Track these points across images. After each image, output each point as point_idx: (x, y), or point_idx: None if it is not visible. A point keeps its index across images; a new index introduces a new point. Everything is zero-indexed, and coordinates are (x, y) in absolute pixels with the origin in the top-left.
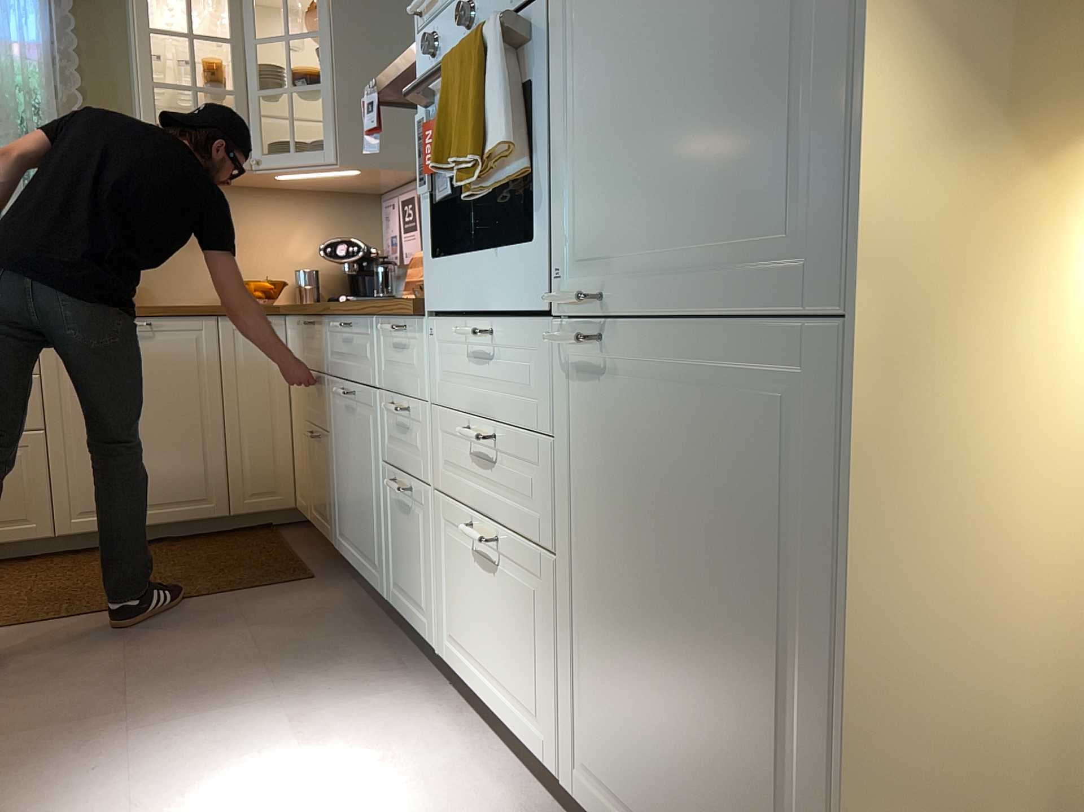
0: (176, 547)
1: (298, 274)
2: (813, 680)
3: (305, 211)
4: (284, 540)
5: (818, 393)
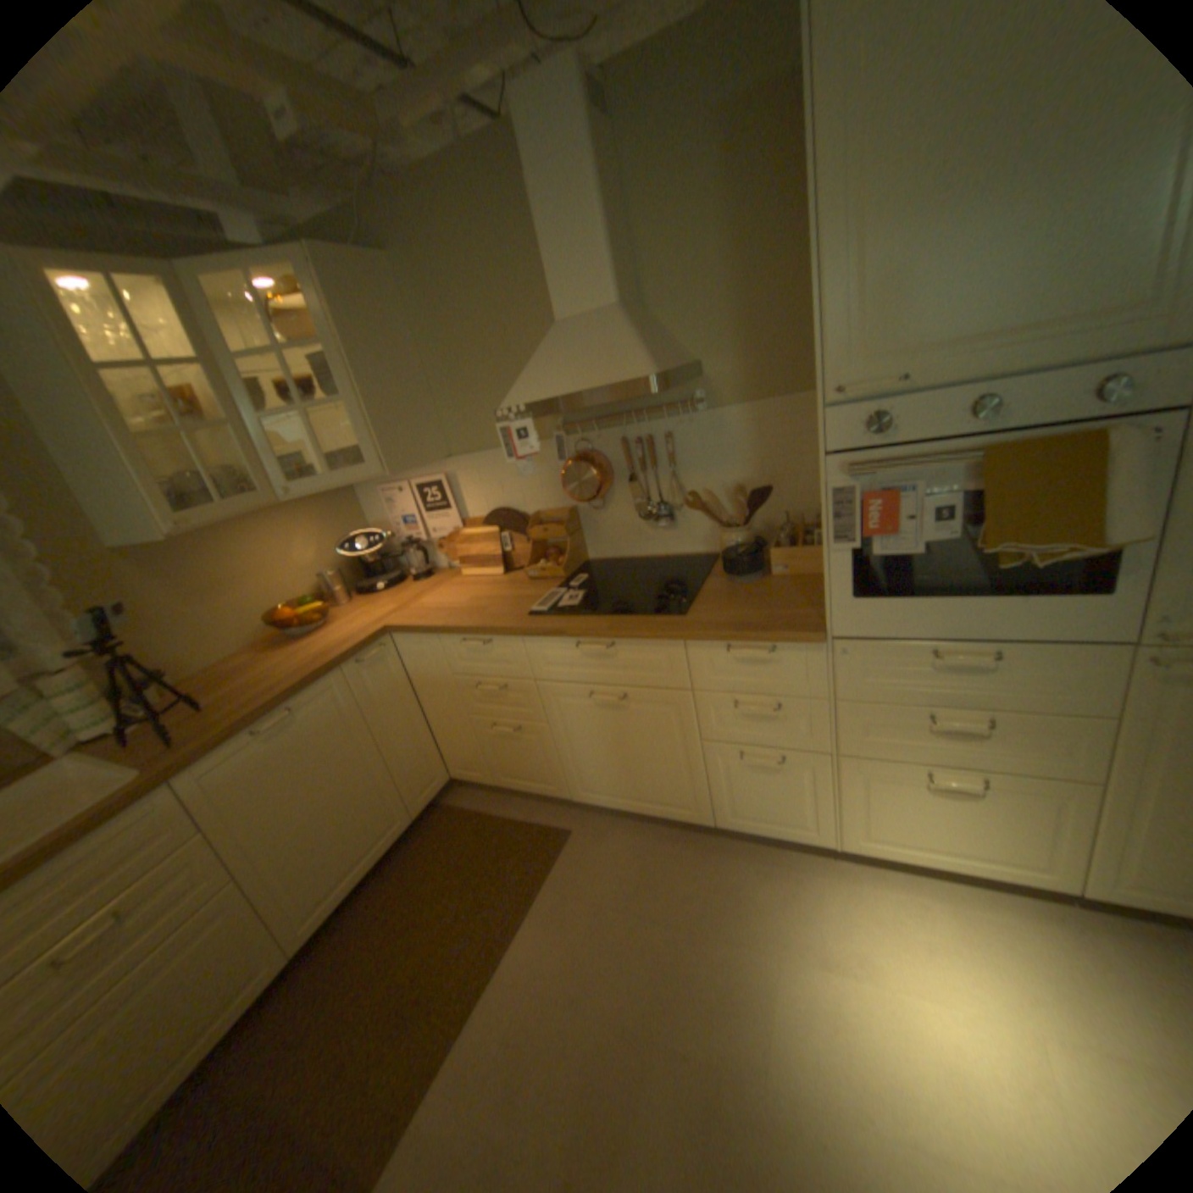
0: (391, 879)
1: (325, 581)
2: None
3: (293, 516)
4: (471, 811)
5: None
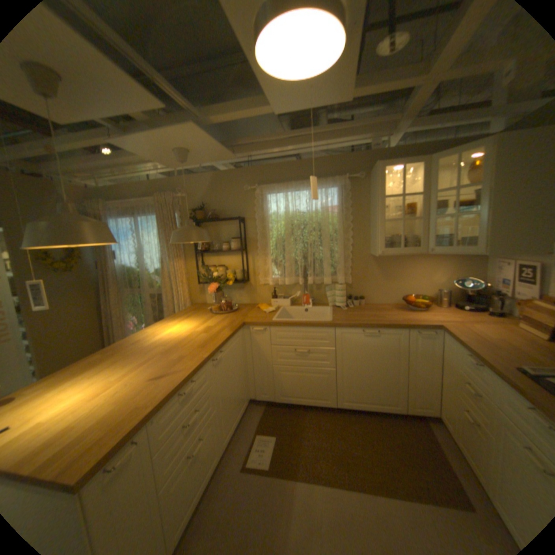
0: (383, 424)
1: (441, 293)
2: None
3: (445, 261)
4: (437, 440)
5: None
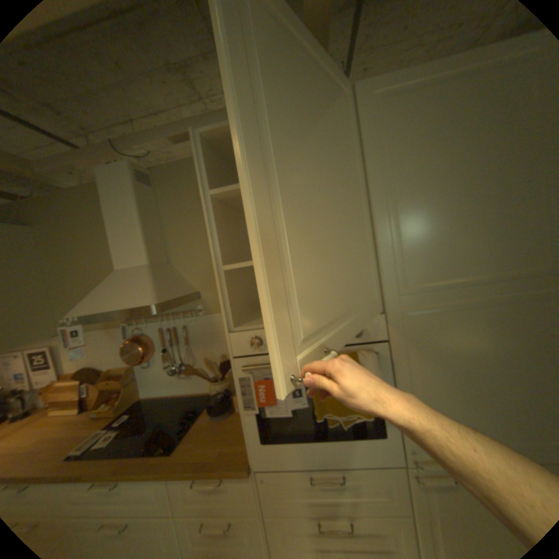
0: None
1: None
2: None
3: None
4: None
5: None
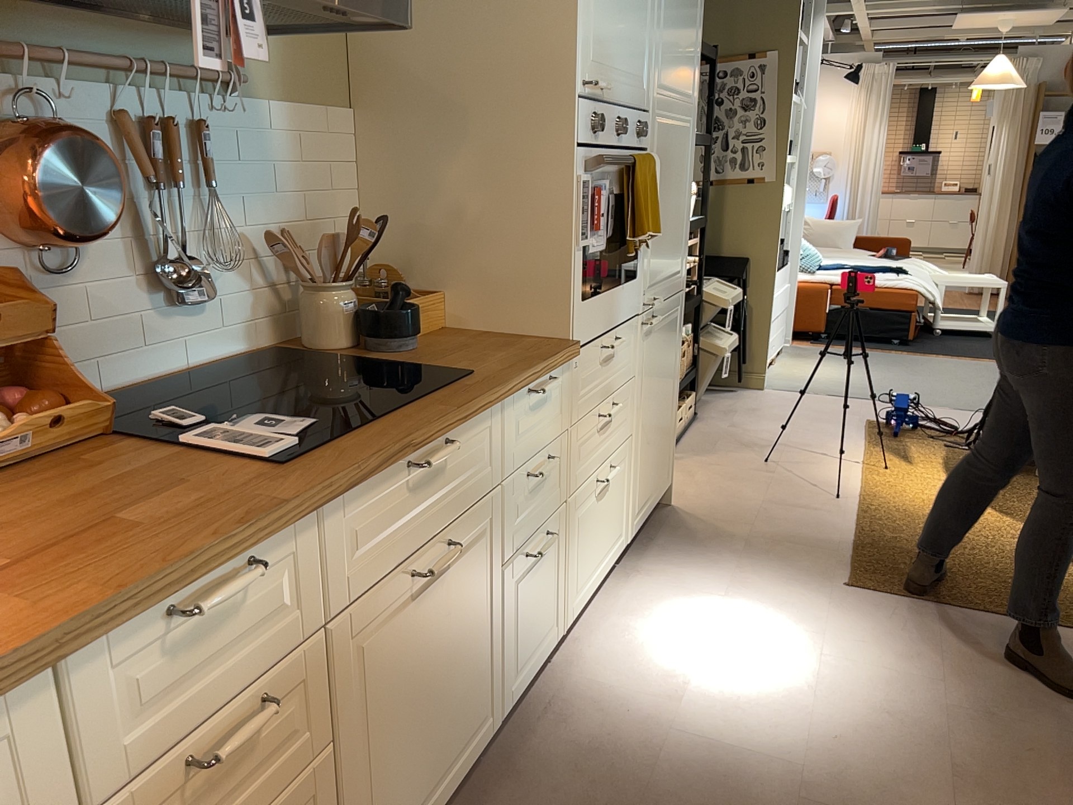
0: None
1: None
2: (674, 386)
3: None
4: None
5: (680, 309)
